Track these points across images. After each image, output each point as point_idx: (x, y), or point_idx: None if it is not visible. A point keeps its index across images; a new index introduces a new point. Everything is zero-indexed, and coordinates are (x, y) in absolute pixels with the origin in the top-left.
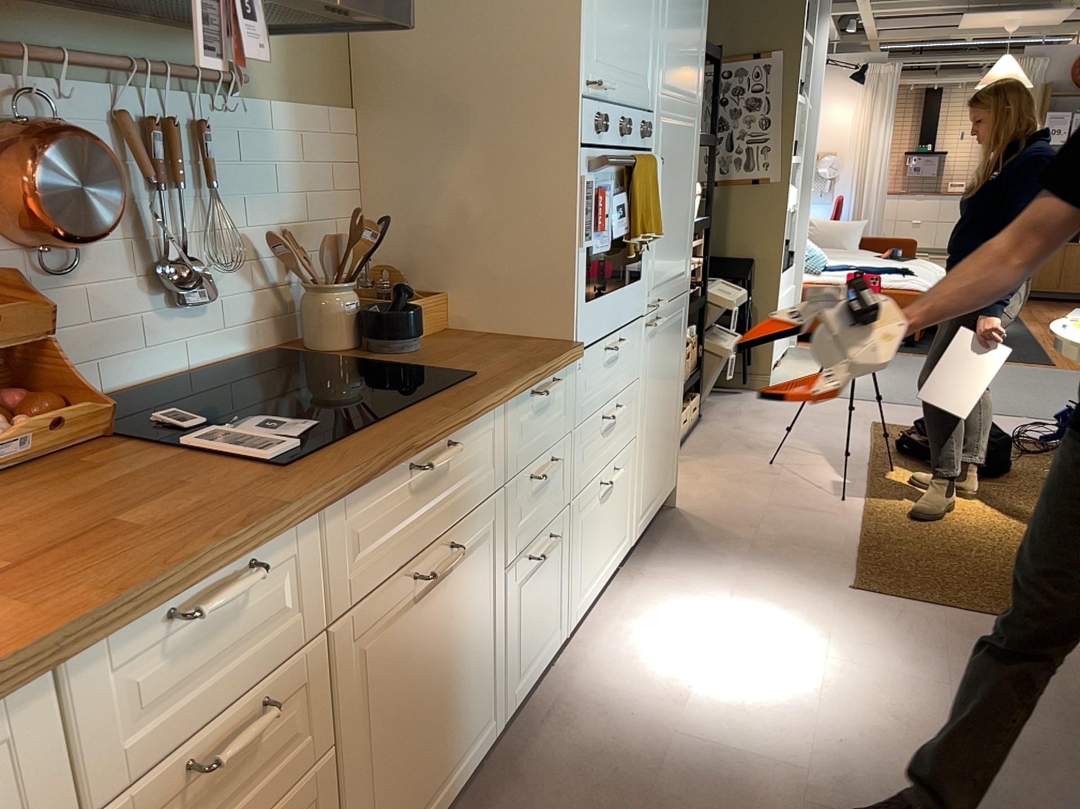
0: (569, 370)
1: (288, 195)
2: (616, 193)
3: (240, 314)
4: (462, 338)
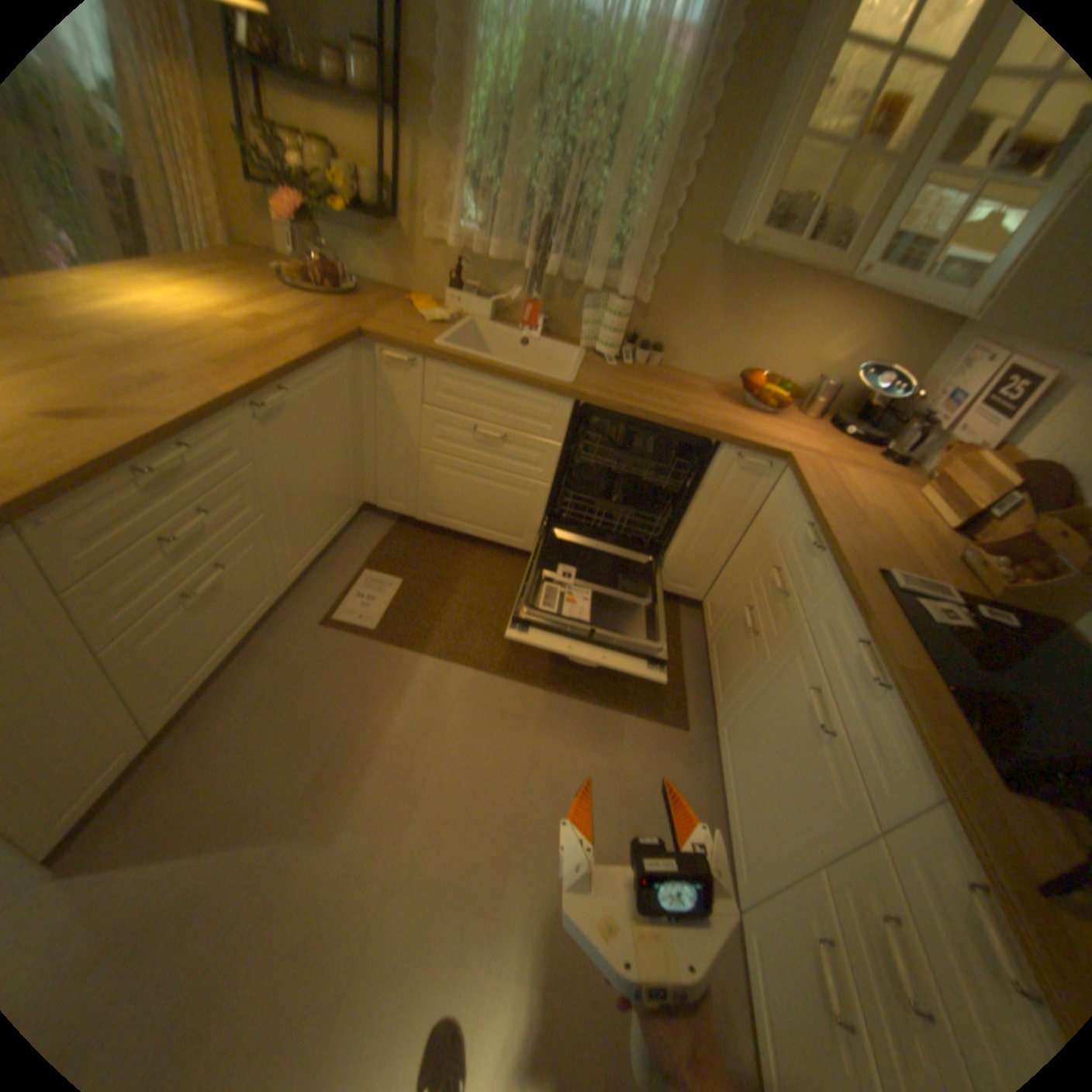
0: None
1: None
2: None
3: None
4: None
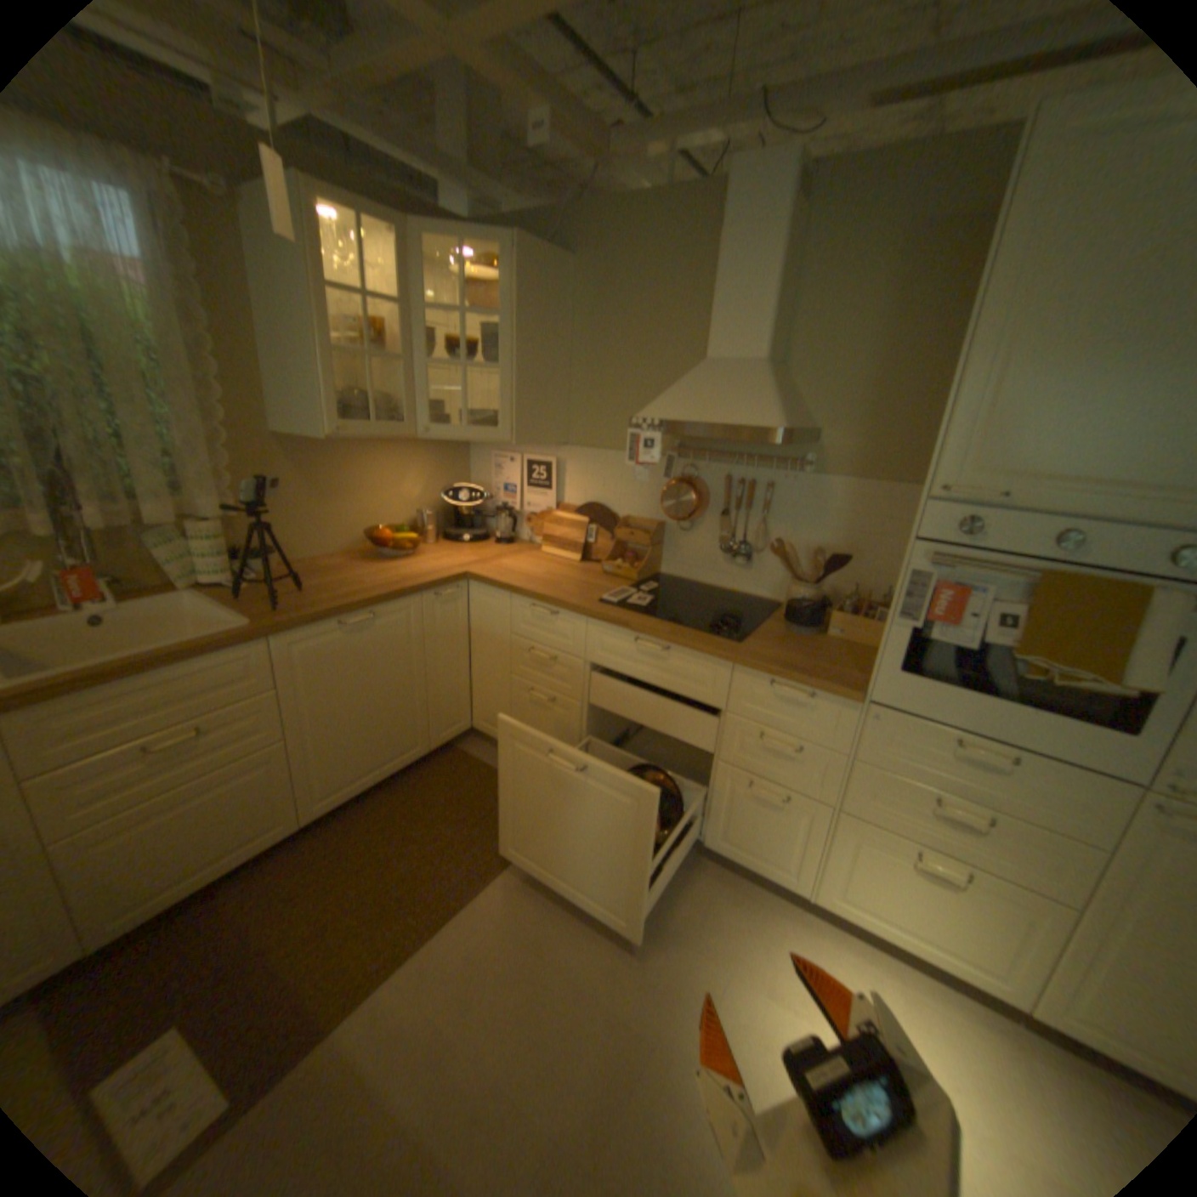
0: (848, 706)
1: (830, 529)
2: (1022, 603)
3: (771, 580)
4: (846, 652)
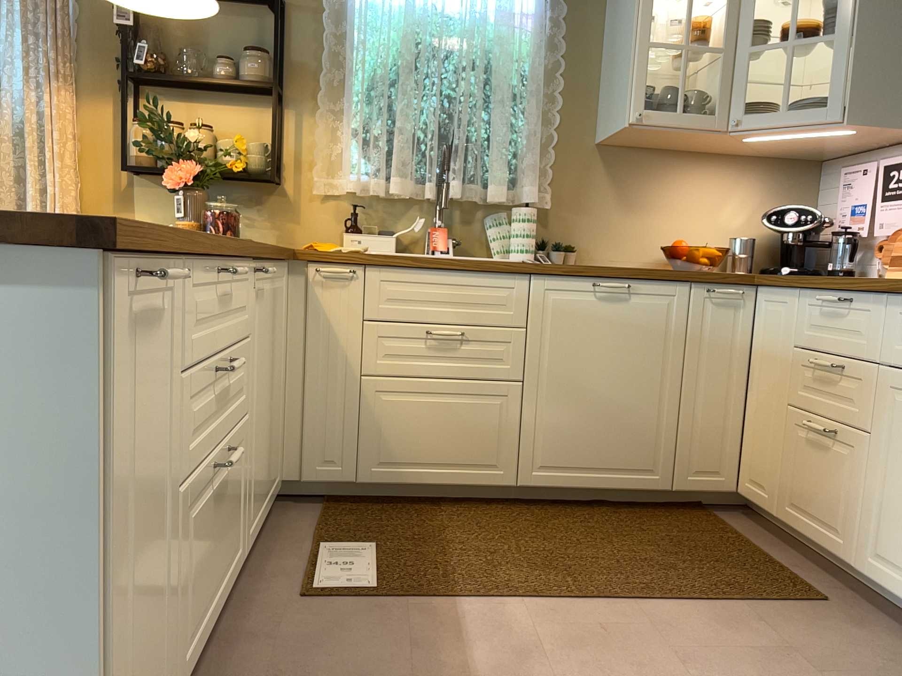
0: None
1: None
2: None
3: None
4: None
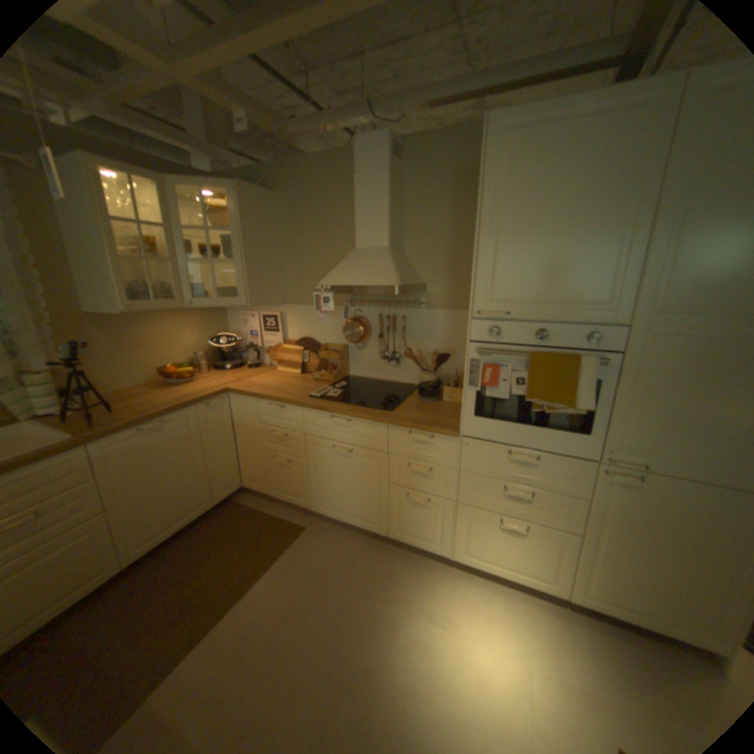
0: (450, 440)
1: (438, 340)
2: (524, 370)
3: (411, 372)
4: (451, 409)
